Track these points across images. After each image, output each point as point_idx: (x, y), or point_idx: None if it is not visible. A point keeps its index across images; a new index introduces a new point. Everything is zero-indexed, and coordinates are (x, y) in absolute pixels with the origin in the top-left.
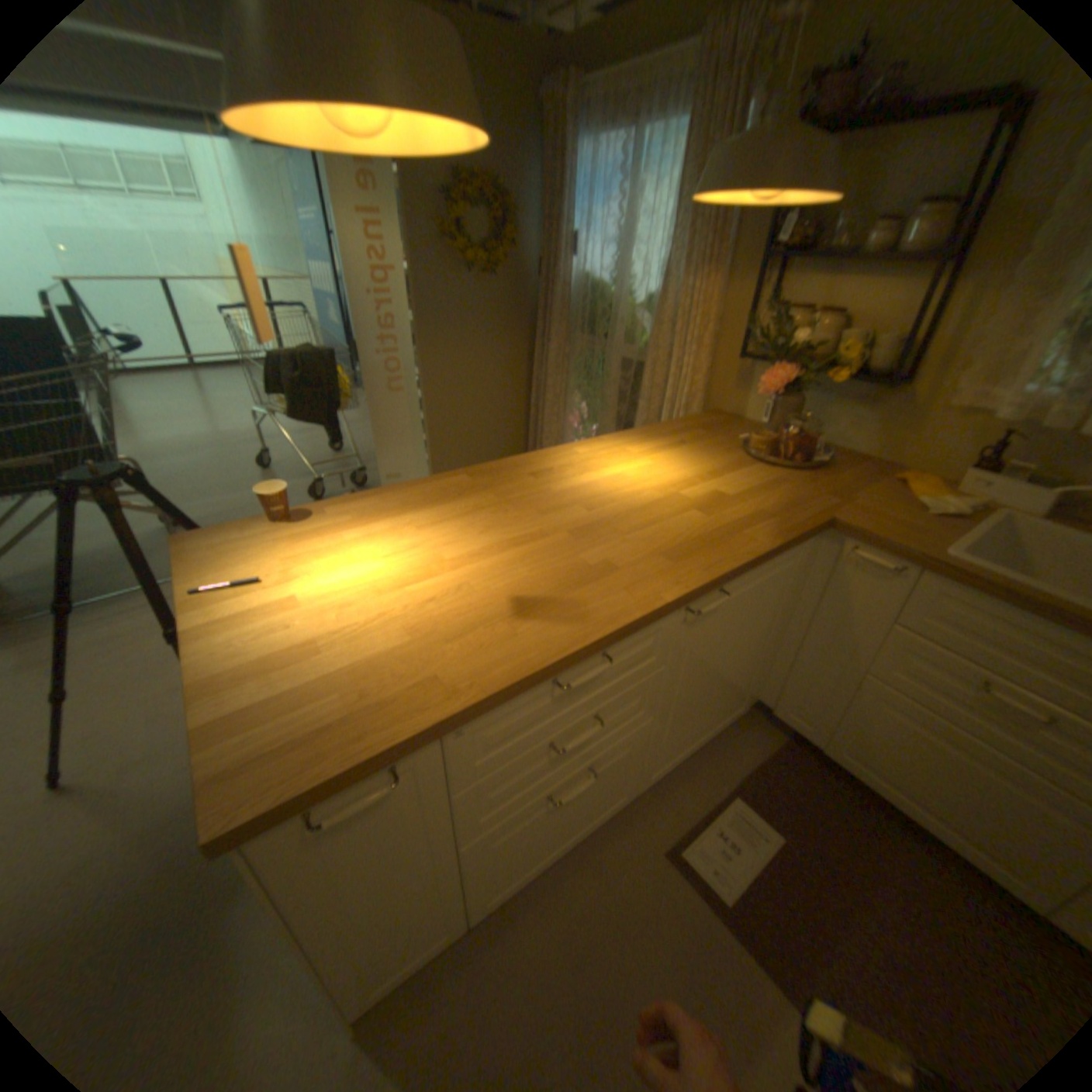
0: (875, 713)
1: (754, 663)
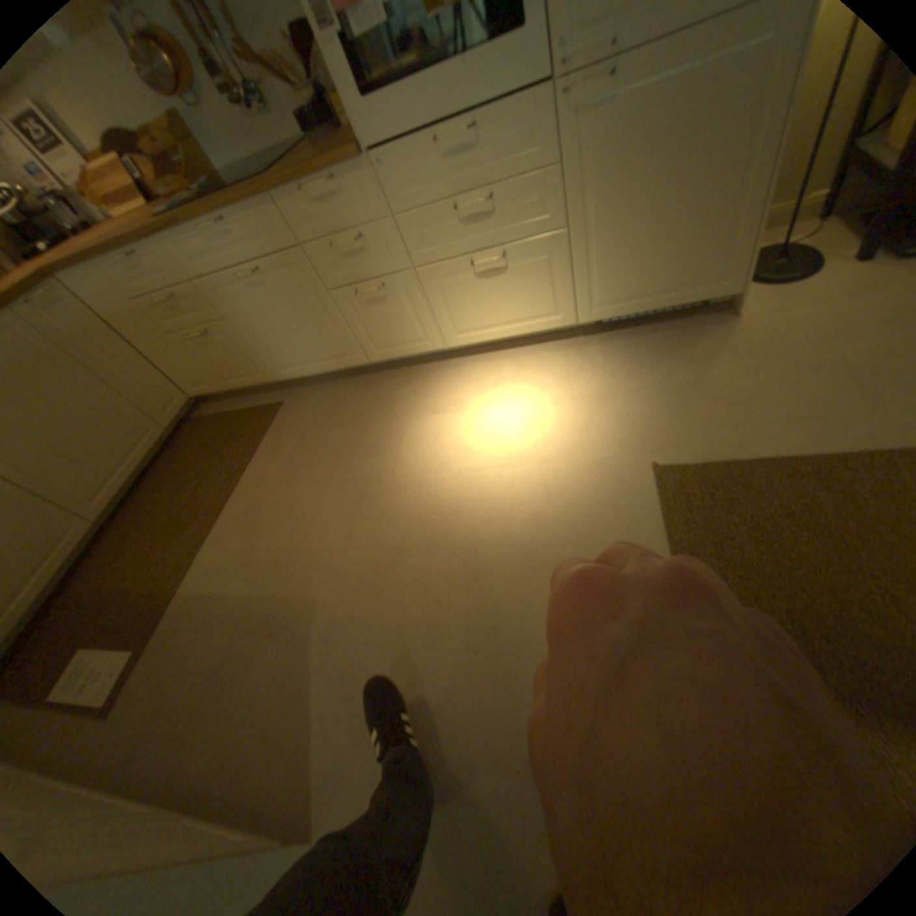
0: None
1: None
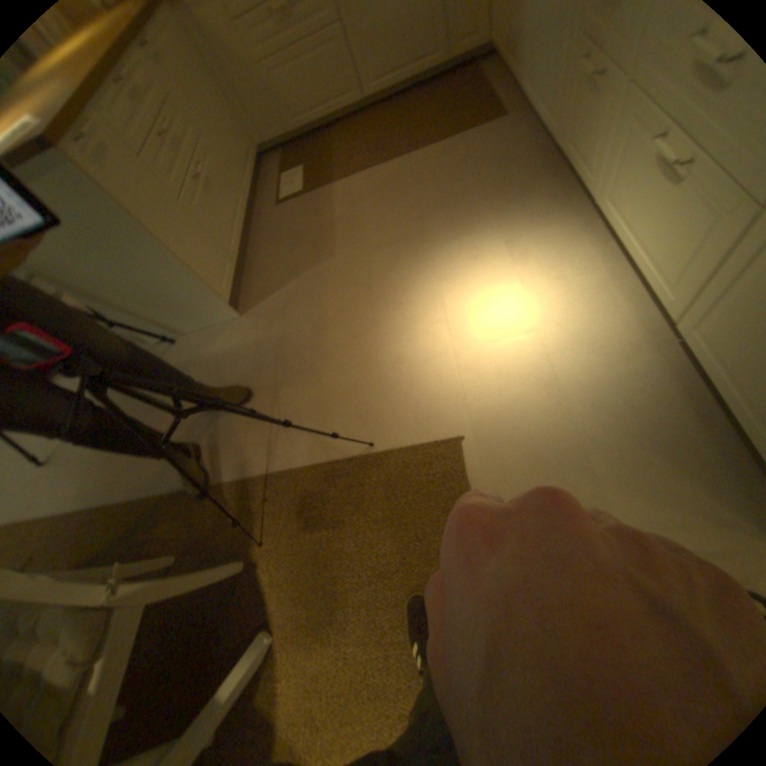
0: (271, 83)
1: (221, 108)
